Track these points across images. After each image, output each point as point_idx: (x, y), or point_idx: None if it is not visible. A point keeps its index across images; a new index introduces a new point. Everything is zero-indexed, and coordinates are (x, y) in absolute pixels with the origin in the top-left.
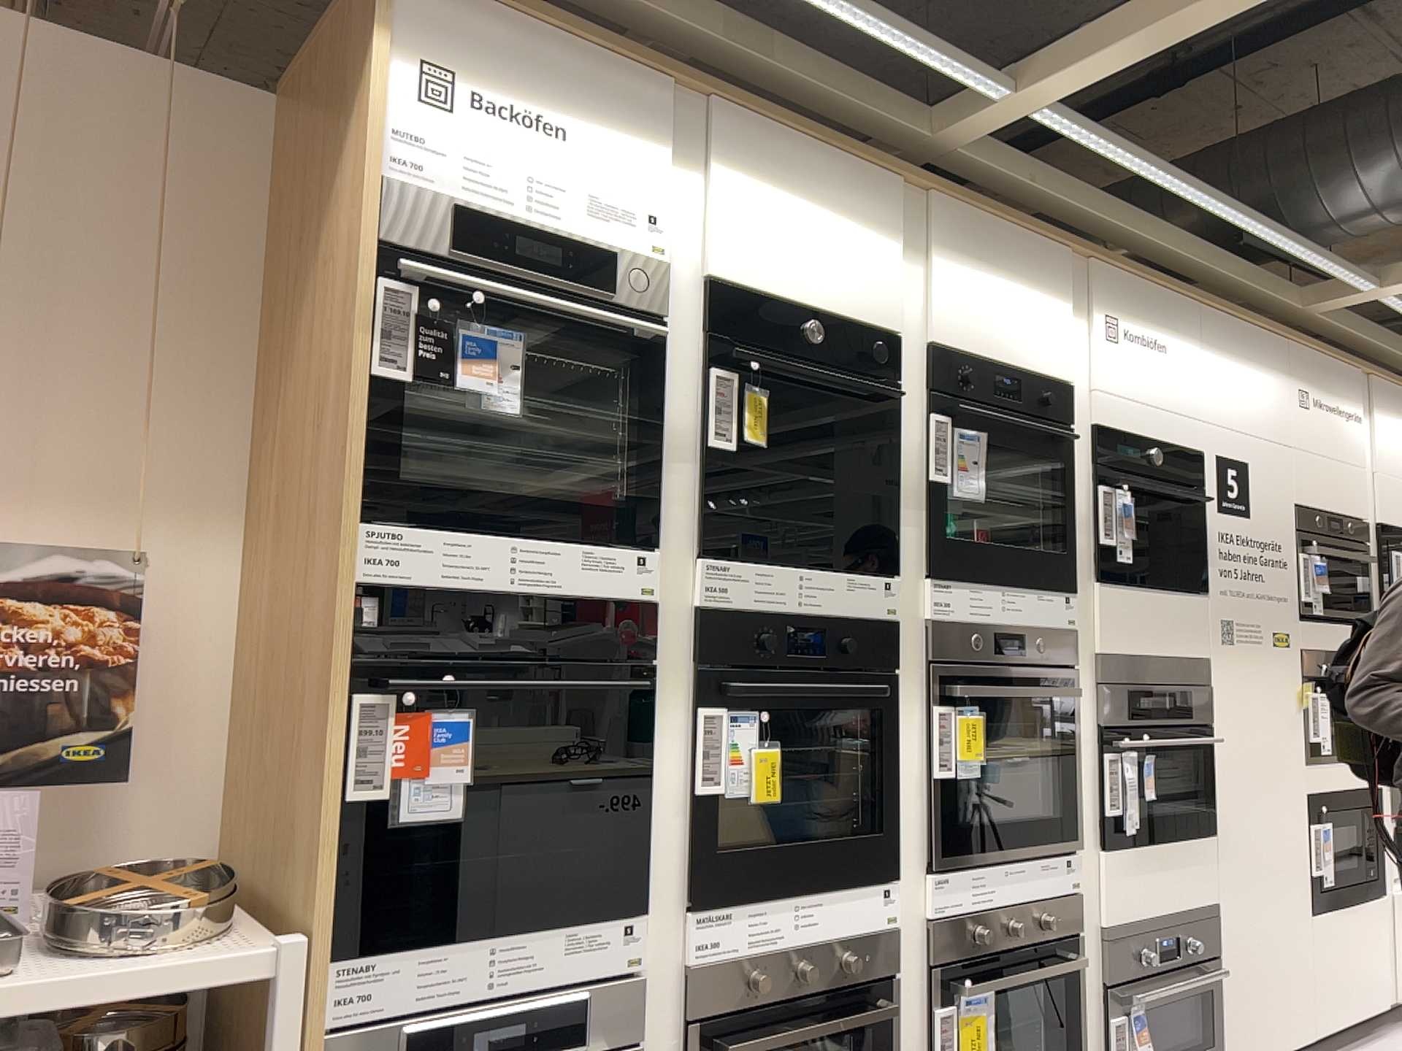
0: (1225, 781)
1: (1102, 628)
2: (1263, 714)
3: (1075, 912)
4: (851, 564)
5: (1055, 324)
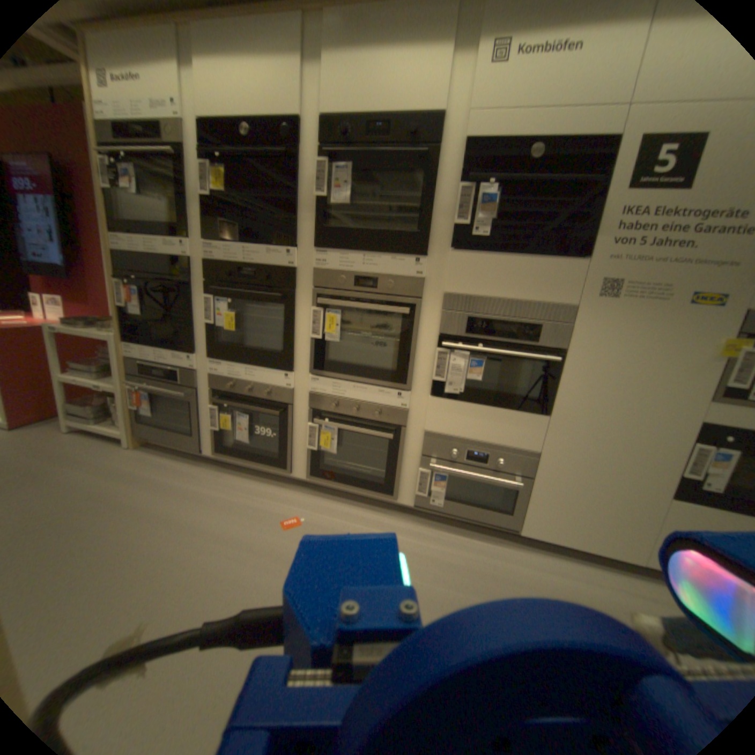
0: (575, 388)
1: (449, 277)
2: (652, 354)
3: (399, 416)
4: (273, 241)
5: (433, 64)
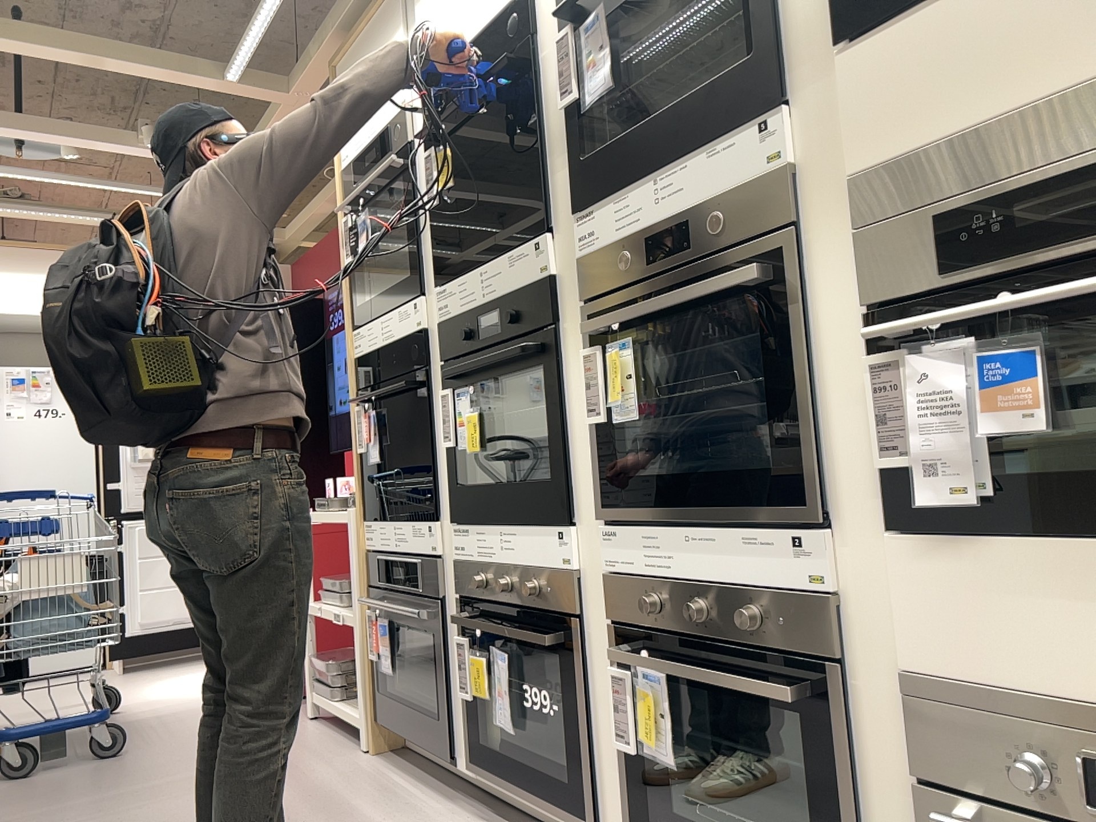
0: None
1: (849, 128)
2: None
3: (816, 625)
4: (519, 239)
5: None
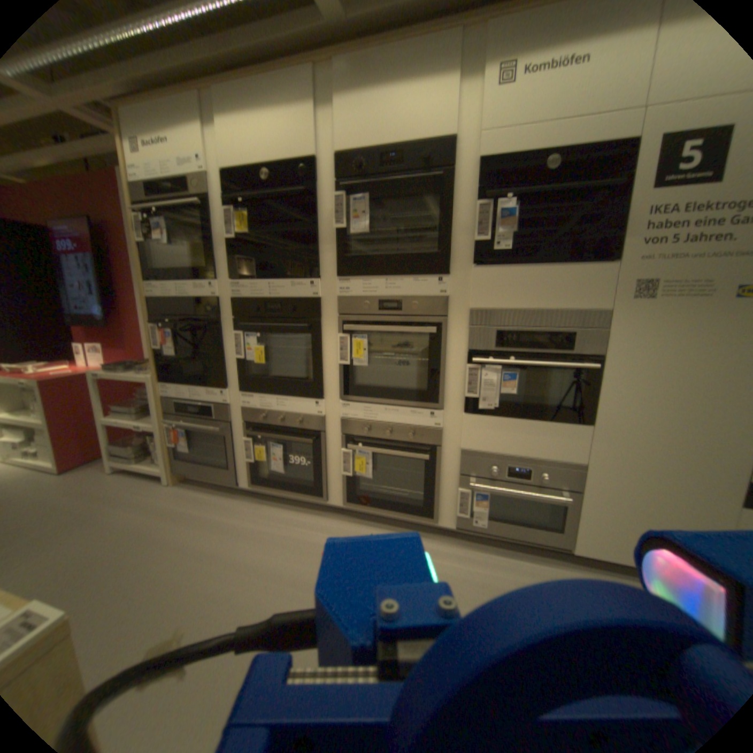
0: (617, 394)
1: (473, 292)
2: (699, 353)
3: (434, 435)
4: (296, 274)
5: (441, 93)
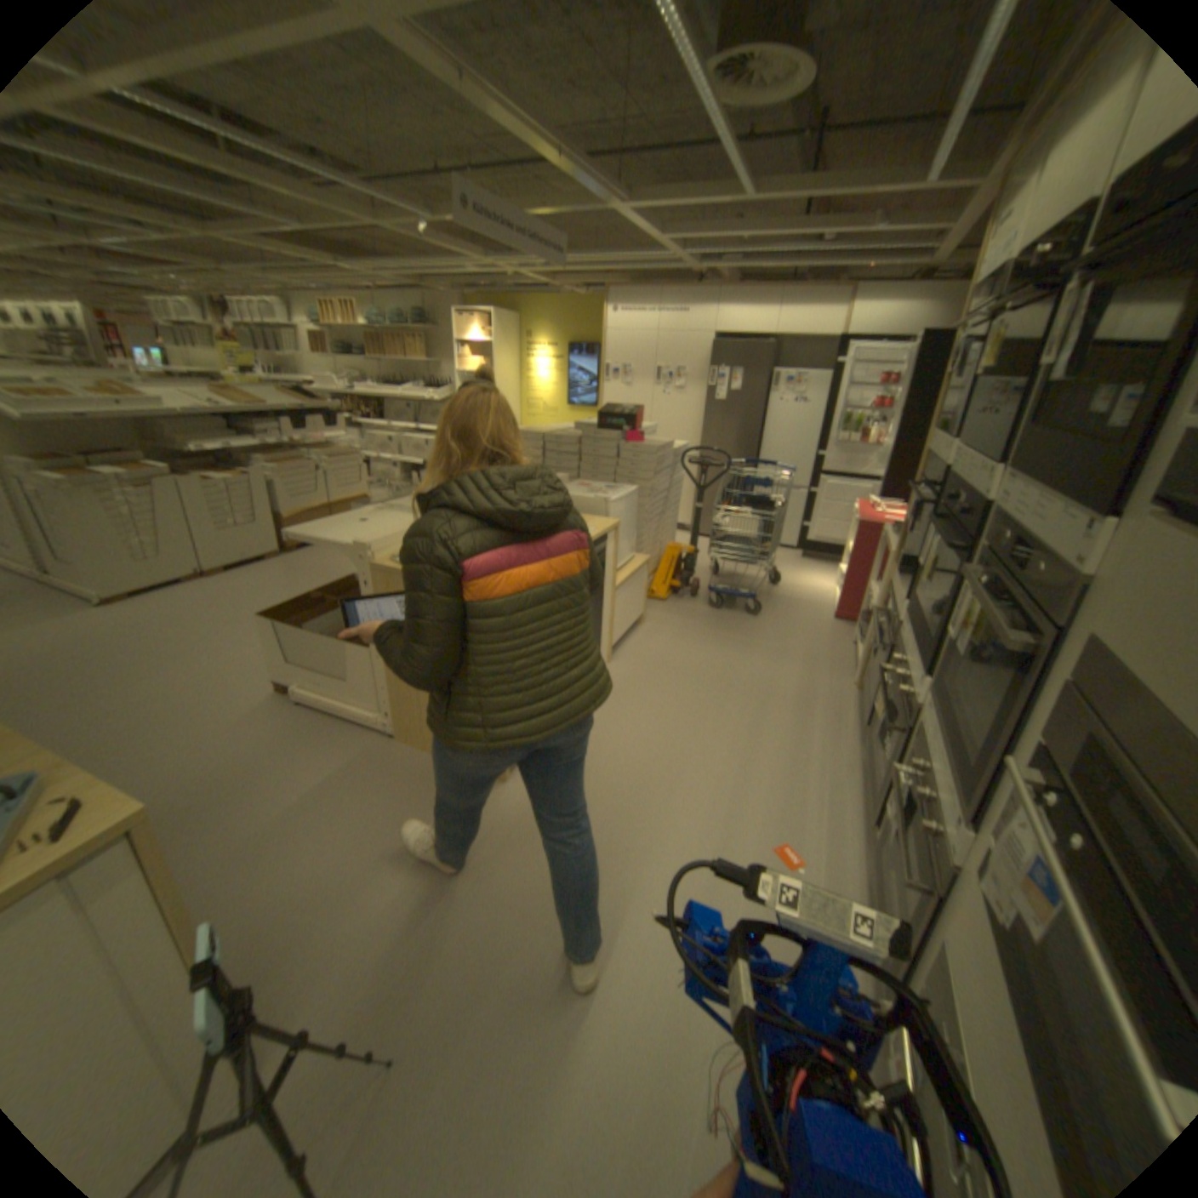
0: None
1: (1113, 593)
2: None
3: (943, 871)
4: (995, 452)
5: None
